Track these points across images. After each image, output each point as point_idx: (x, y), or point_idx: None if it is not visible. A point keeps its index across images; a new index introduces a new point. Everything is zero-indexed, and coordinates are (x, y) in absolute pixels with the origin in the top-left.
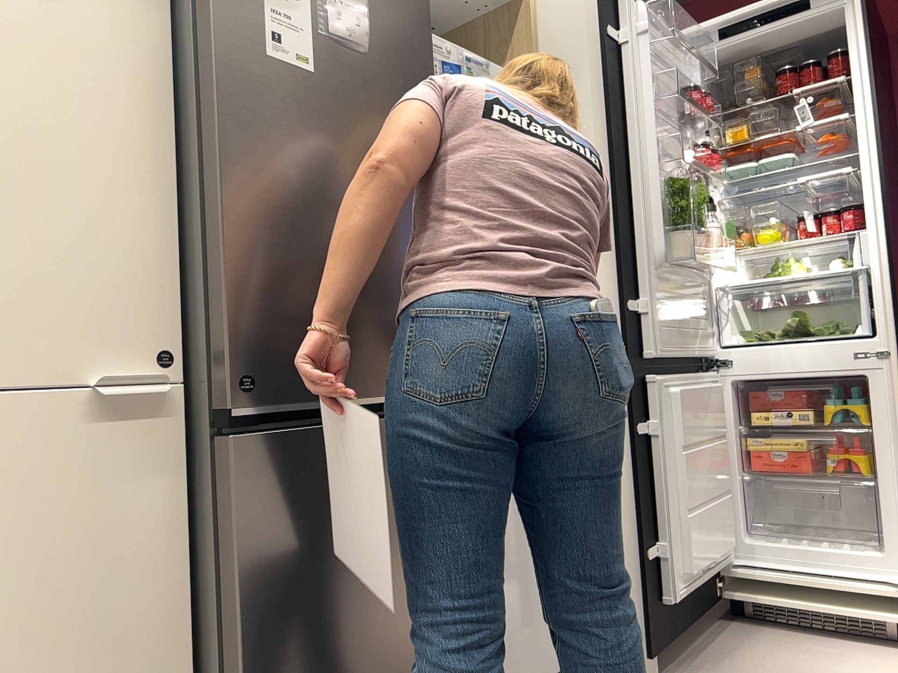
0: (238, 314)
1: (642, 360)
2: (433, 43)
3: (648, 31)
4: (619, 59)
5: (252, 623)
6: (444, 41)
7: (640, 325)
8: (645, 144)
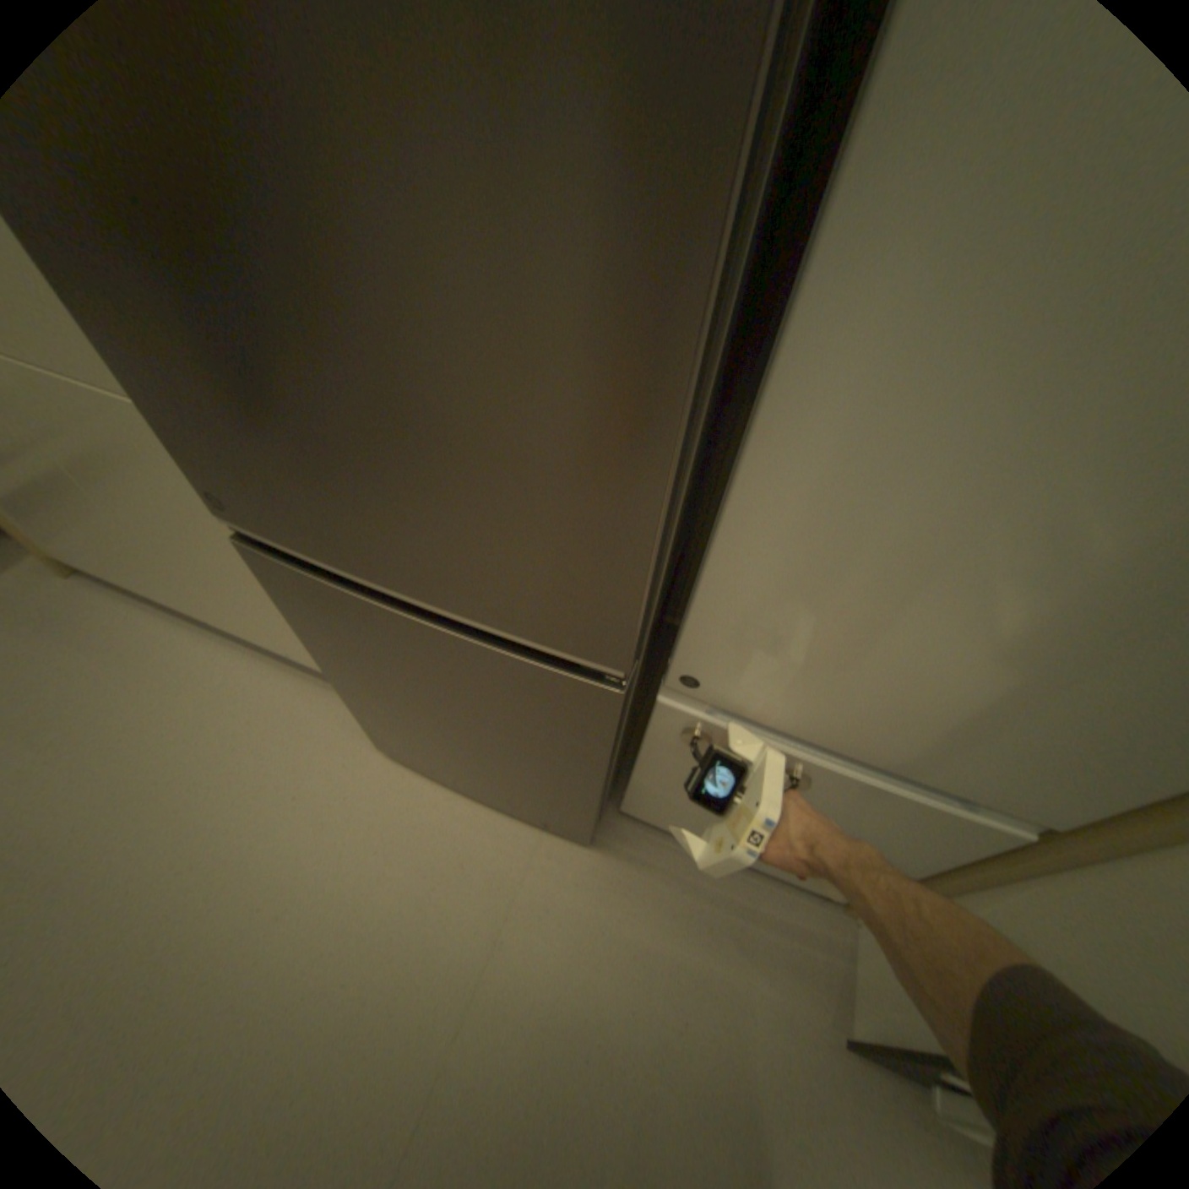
0: (156, 410)
1: None
2: None
3: None
4: None
5: (322, 656)
6: None
7: None
8: None
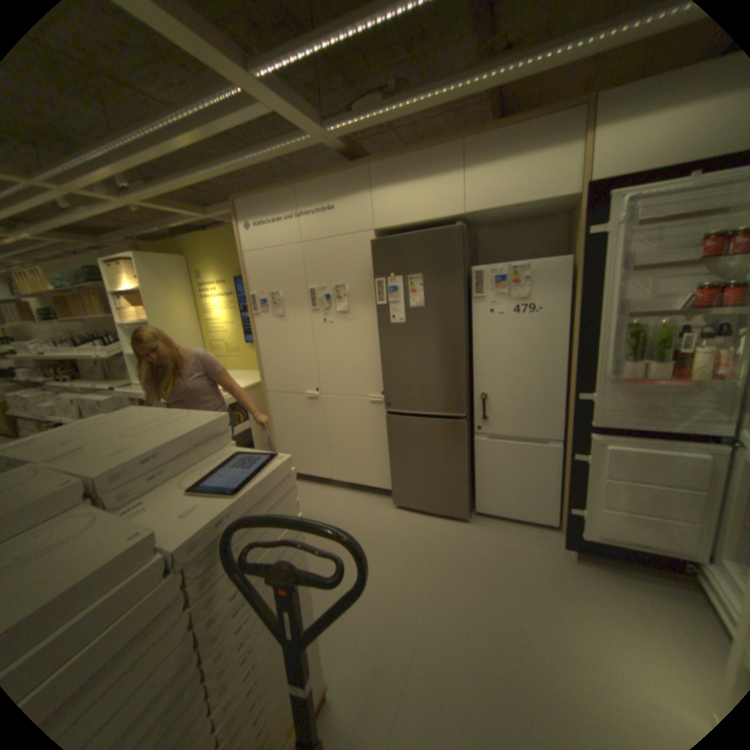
0: (387, 389)
1: (590, 425)
2: (485, 270)
3: (632, 217)
4: (605, 244)
5: (392, 452)
6: (494, 265)
7: (591, 407)
8: (615, 301)
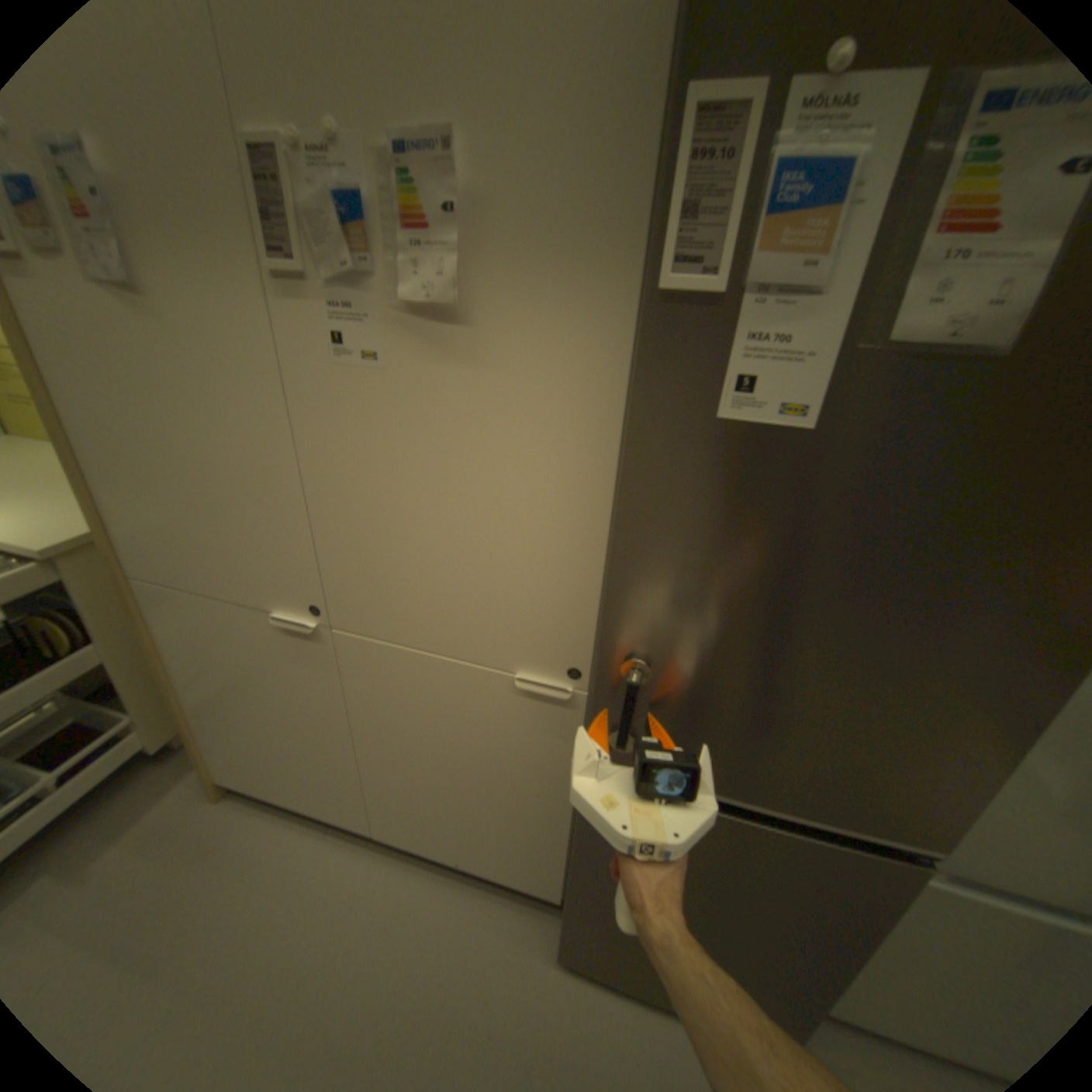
0: (611, 692)
1: None
2: None
3: None
4: None
5: (583, 864)
6: None
7: None
8: None
